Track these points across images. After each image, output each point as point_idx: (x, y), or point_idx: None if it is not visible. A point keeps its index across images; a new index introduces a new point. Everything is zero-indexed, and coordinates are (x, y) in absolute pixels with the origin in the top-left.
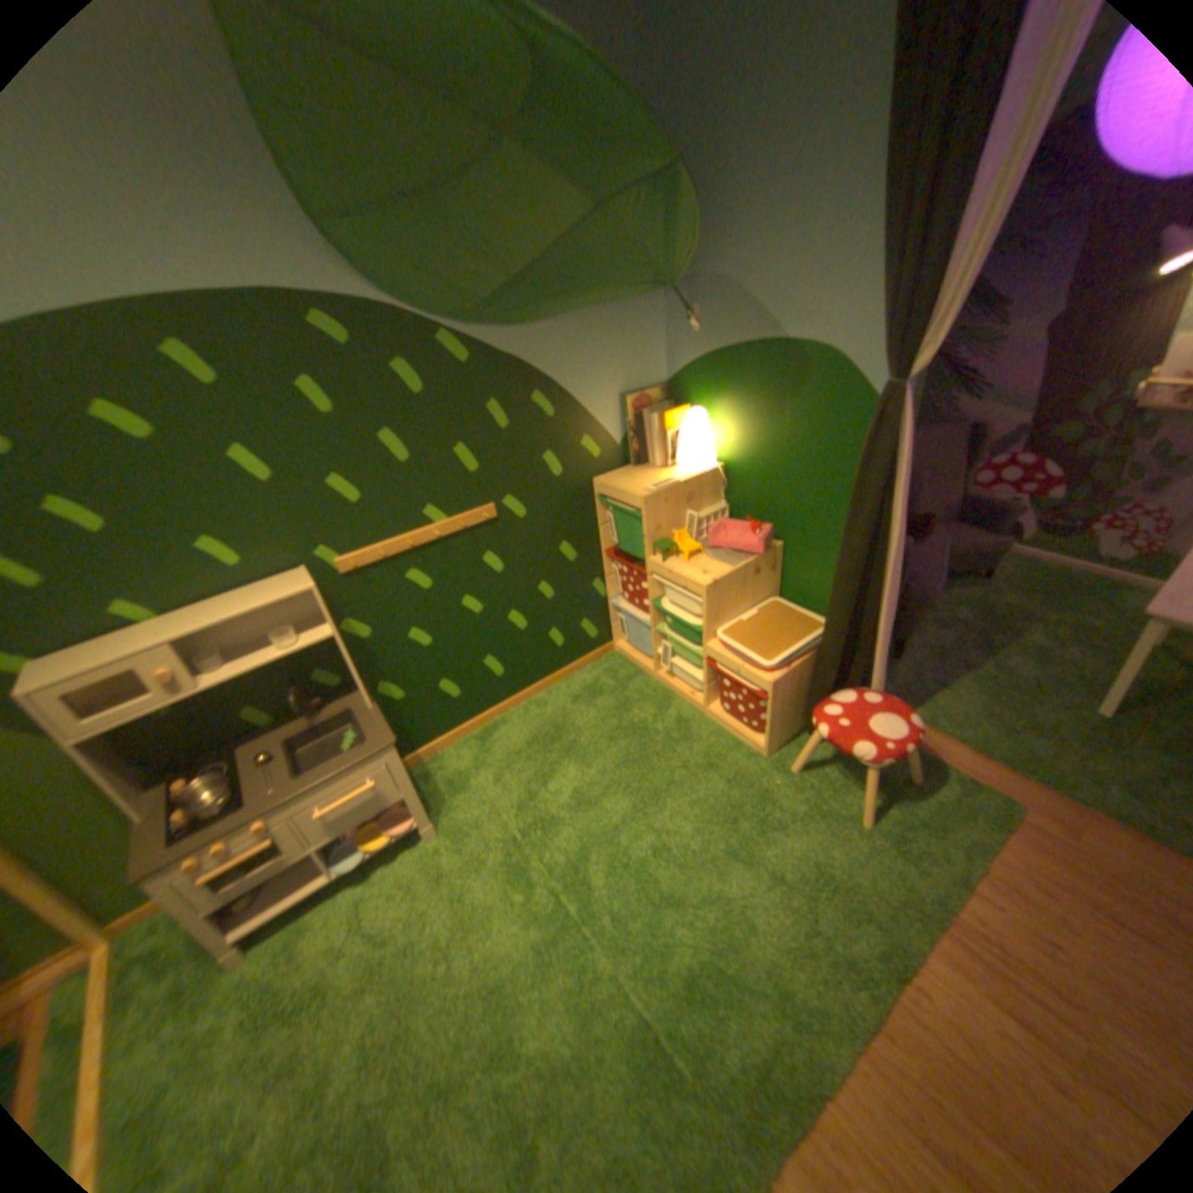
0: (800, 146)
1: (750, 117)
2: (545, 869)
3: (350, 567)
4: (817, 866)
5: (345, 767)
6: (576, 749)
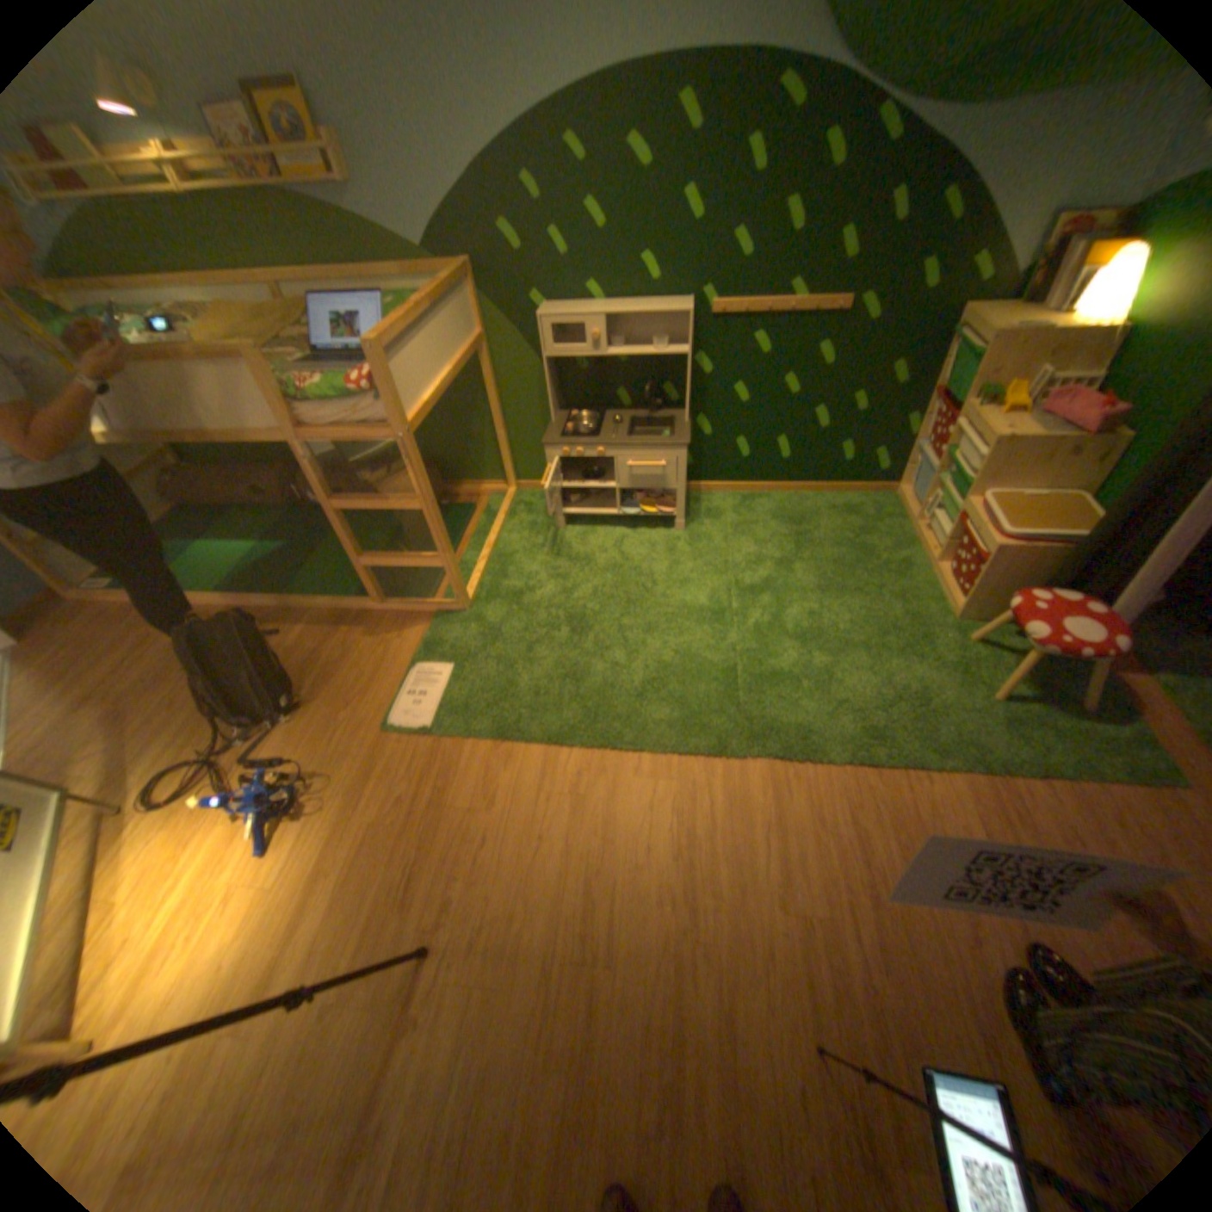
0: None
1: None
2: (732, 583)
3: (718, 311)
4: (924, 690)
5: (653, 445)
6: (805, 538)
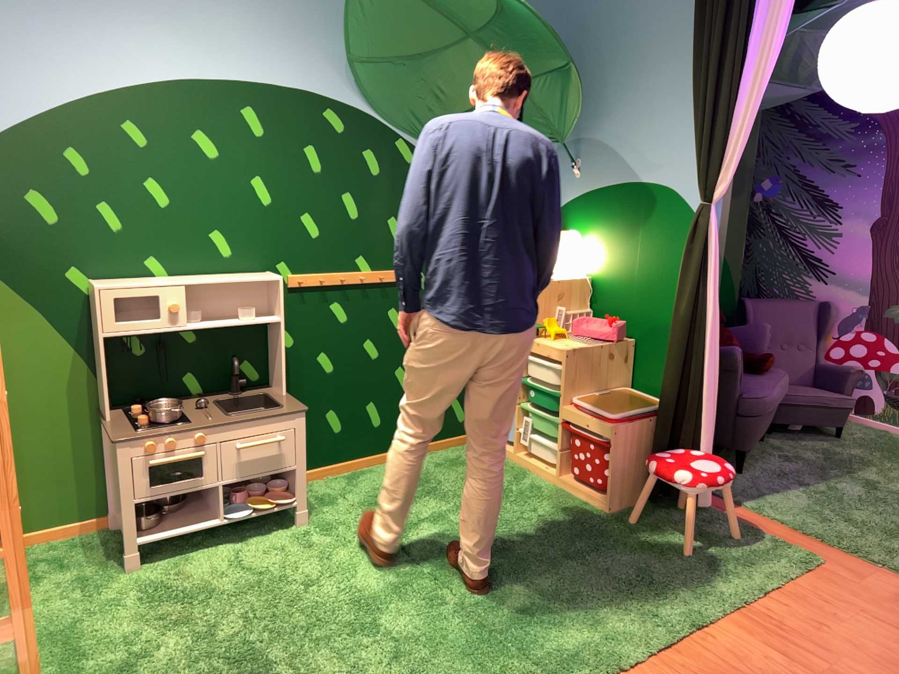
0: (650, 68)
1: (622, 50)
2: (404, 551)
3: (296, 283)
4: (640, 570)
5: (268, 415)
6: (437, 493)
